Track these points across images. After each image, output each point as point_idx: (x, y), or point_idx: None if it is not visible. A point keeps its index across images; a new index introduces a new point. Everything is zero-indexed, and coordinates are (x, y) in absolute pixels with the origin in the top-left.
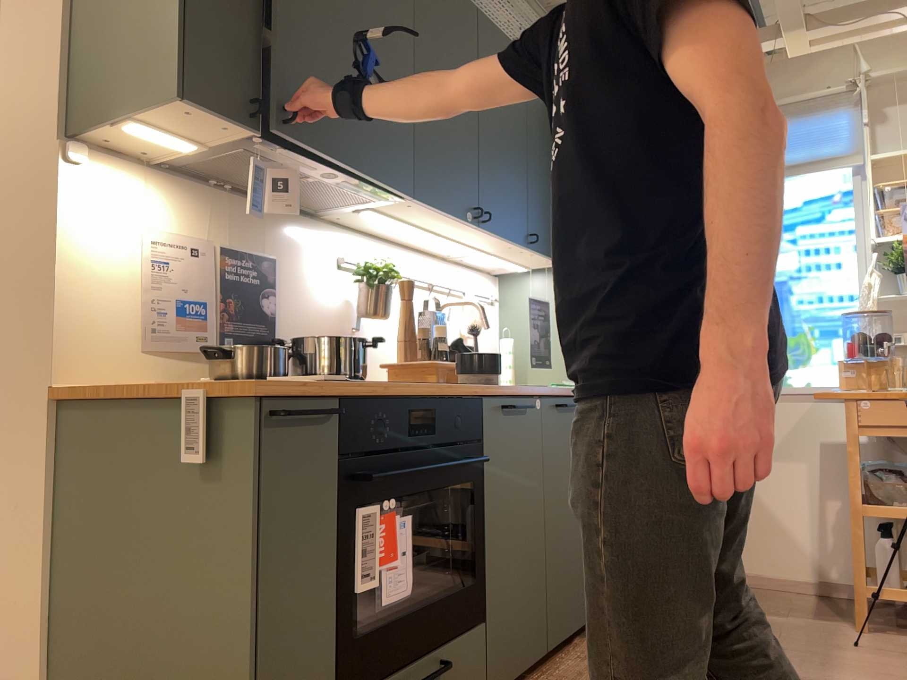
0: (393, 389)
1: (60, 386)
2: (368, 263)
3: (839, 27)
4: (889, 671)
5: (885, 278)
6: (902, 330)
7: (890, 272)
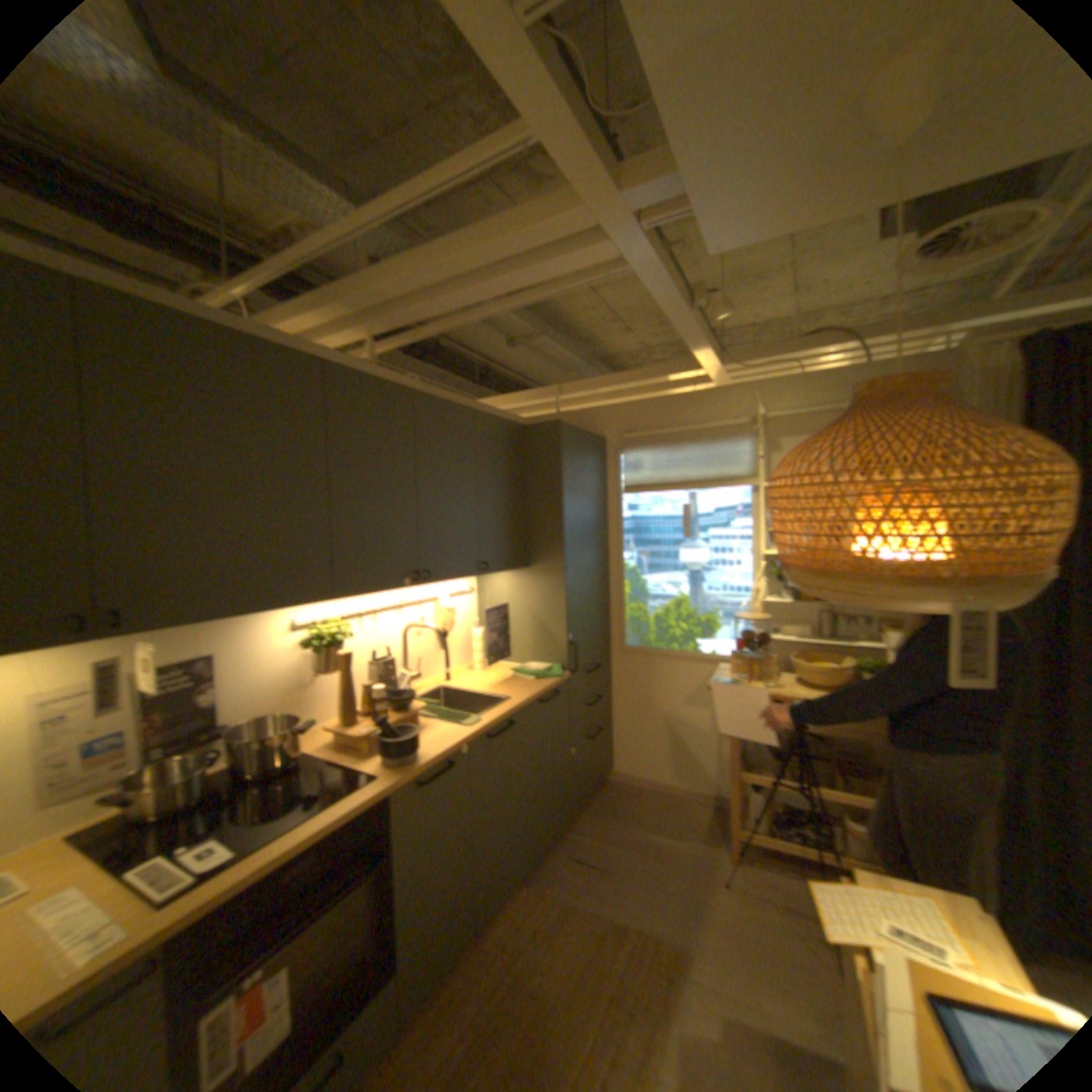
0: (262, 865)
1: None
2: (319, 628)
3: (748, 367)
4: (742, 929)
5: (773, 577)
6: (783, 620)
7: (776, 575)
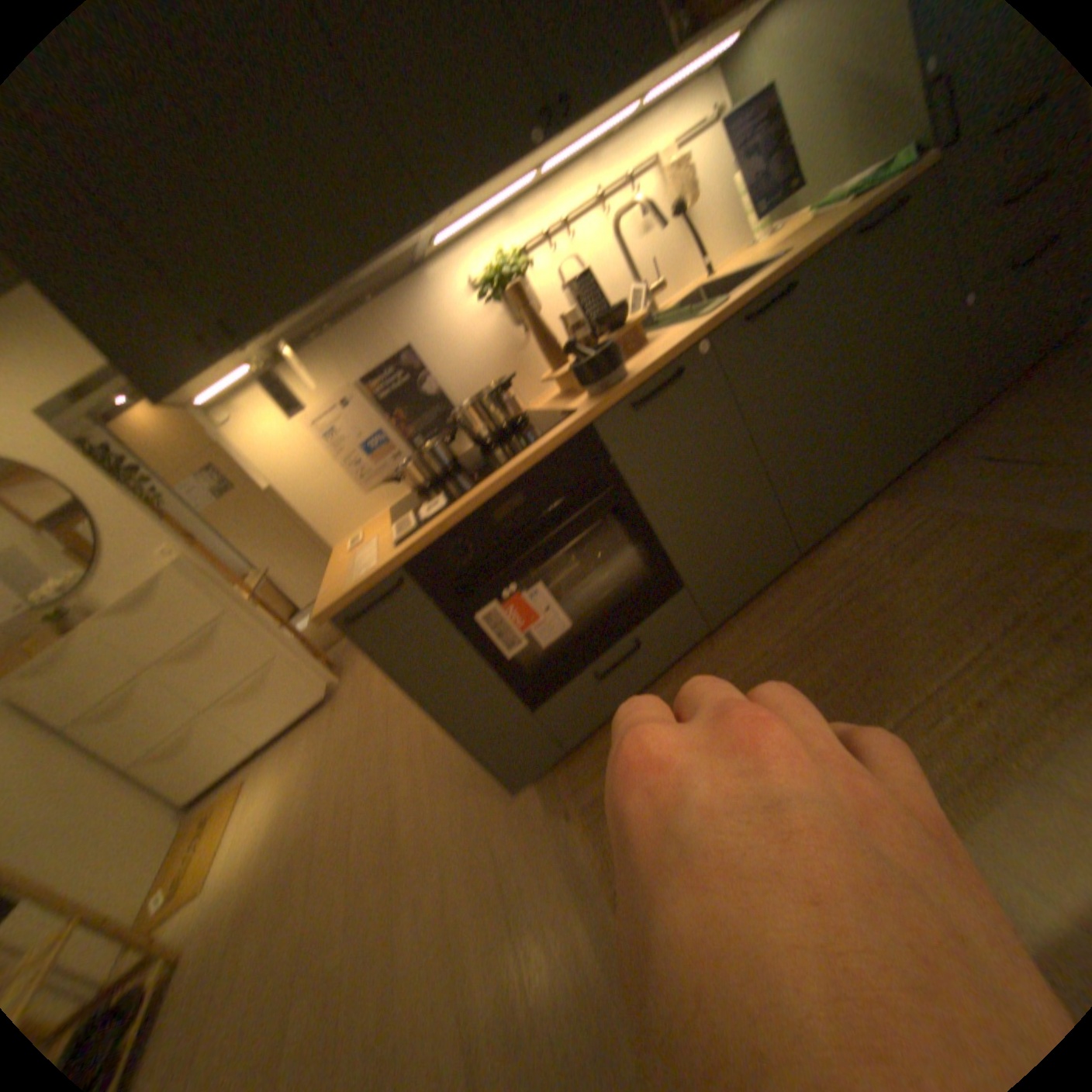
0: (464, 503)
1: (337, 542)
2: (489, 267)
3: None
4: None
5: None
6: None
7: None
